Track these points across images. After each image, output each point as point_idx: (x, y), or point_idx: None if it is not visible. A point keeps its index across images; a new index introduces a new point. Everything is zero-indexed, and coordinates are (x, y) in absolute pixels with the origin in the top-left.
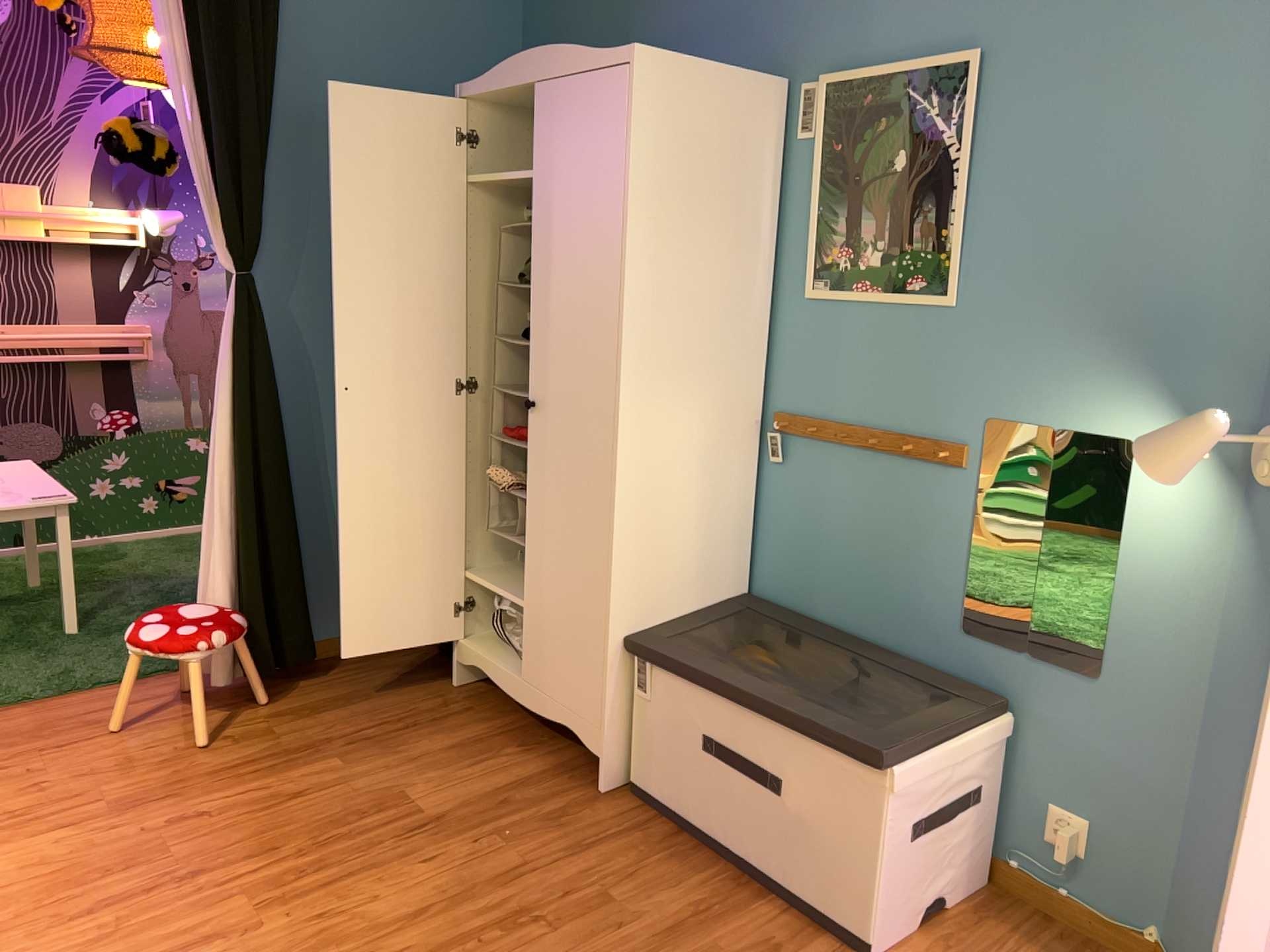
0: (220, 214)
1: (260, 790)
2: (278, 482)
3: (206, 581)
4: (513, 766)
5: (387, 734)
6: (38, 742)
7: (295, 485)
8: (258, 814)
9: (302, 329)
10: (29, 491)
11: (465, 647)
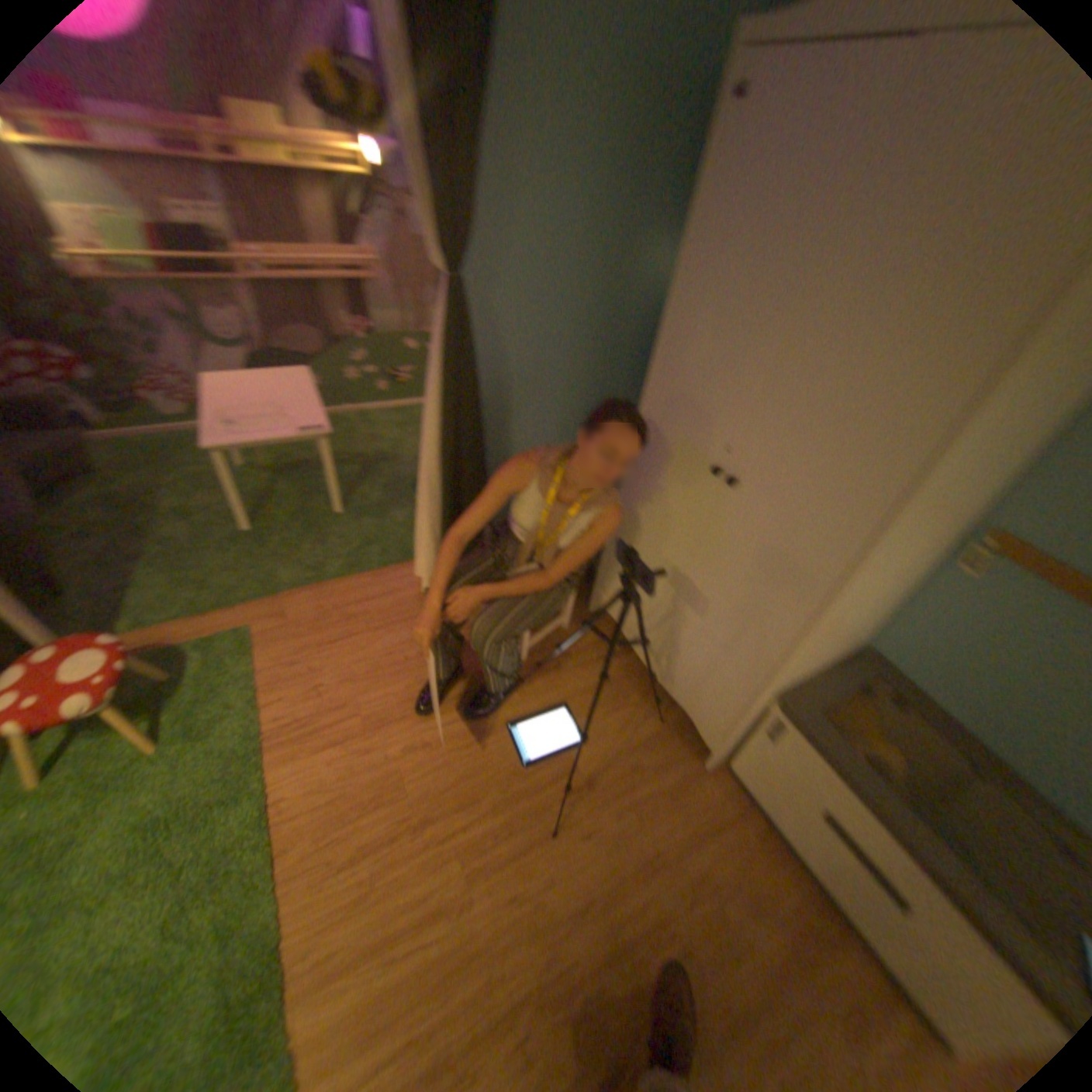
0: (428, 202)
1: (462, 722)
2: (476, 470)
3: (421, 531)
4: (637, 720)
5: (546, 664)
6: (315, 638)
7: (486, 456)
8: (462, 752)
9: (500, 325)
10: (293, 418)
11: (603, 600)
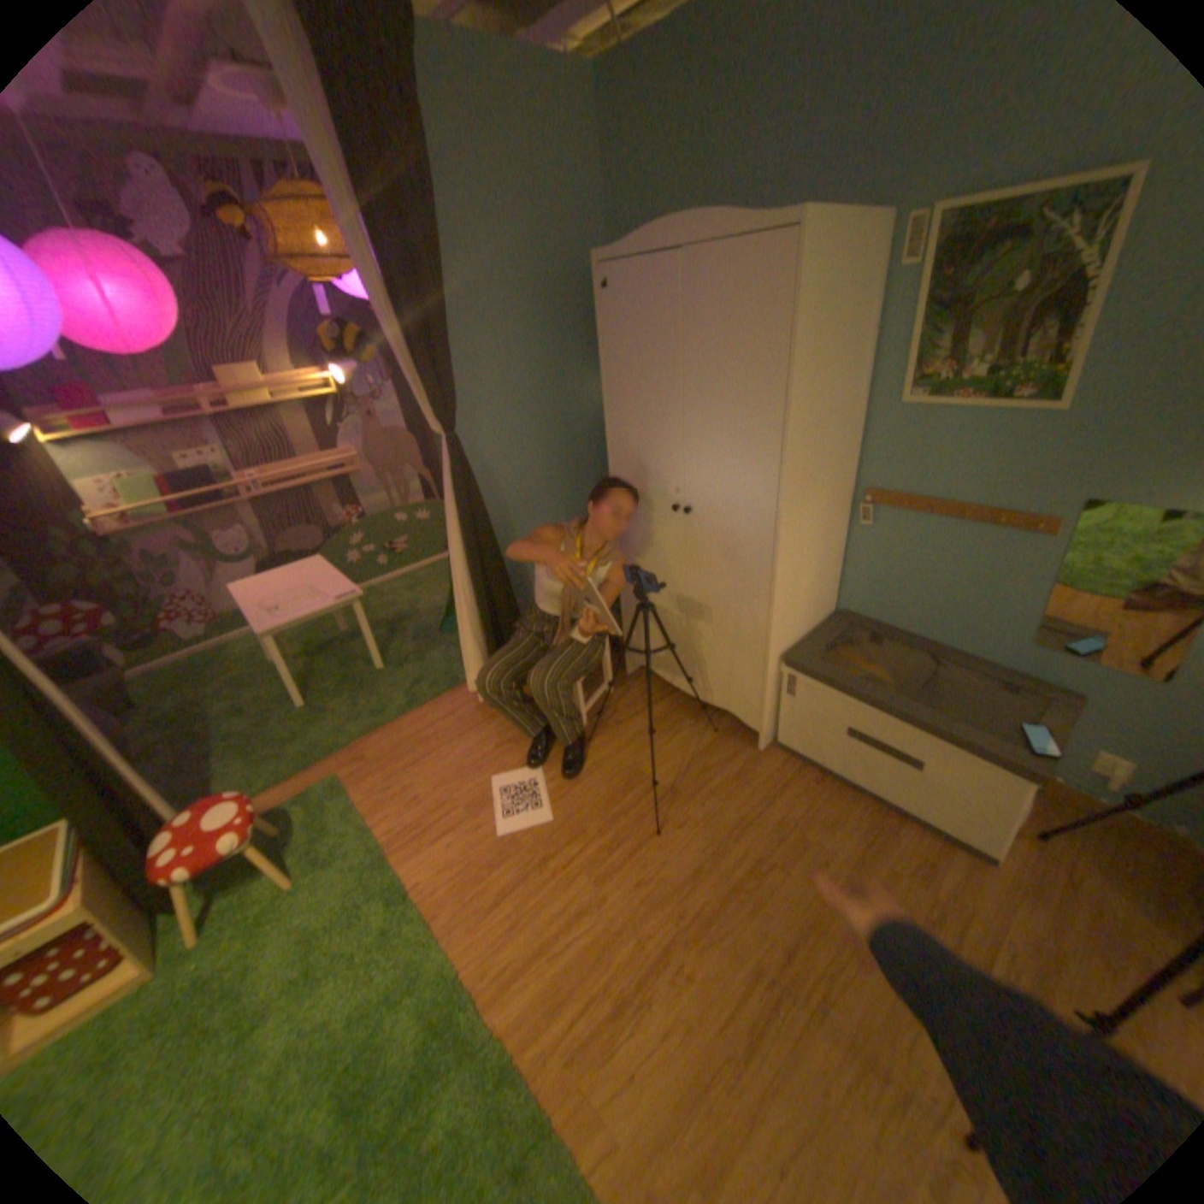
0: (423, 393)
1: (550, 783)
2: (501, 575)
3: (467, 644)
4: (694, 737)
5: (605, 722)
6: (398, 764)
7: (504, 568)
8: (558, 803)
9: (490, 463)
10: (328, 592)
11: (635, 656)
